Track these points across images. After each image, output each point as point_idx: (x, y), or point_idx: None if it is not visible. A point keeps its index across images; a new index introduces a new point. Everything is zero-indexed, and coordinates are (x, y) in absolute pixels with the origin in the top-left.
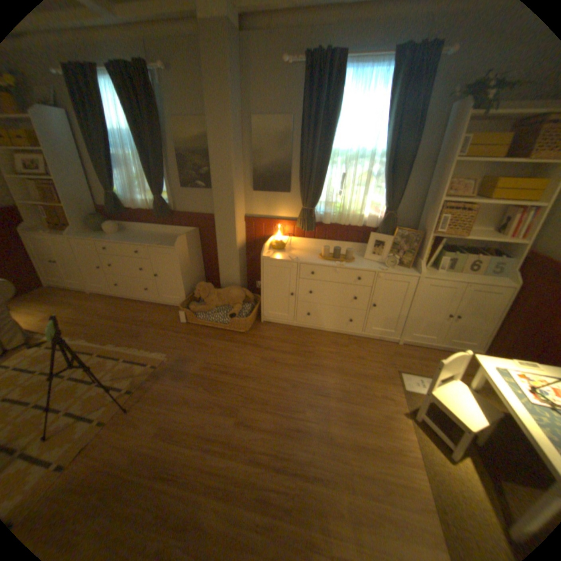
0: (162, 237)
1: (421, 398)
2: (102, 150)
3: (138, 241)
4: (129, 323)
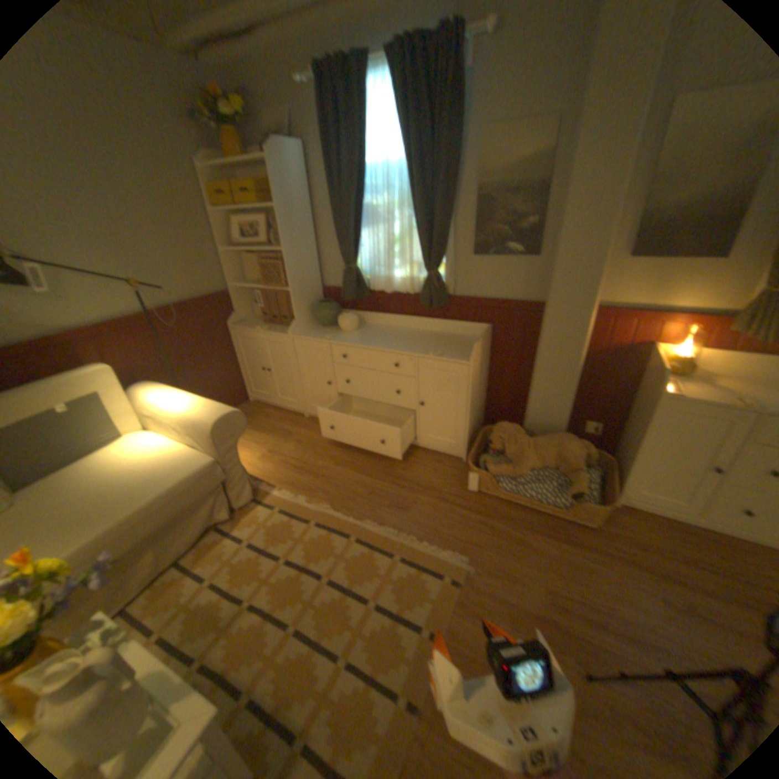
0: (432, 338)
1: None
2: (354, 197)
3: (400, 346)
4: (382, 478)
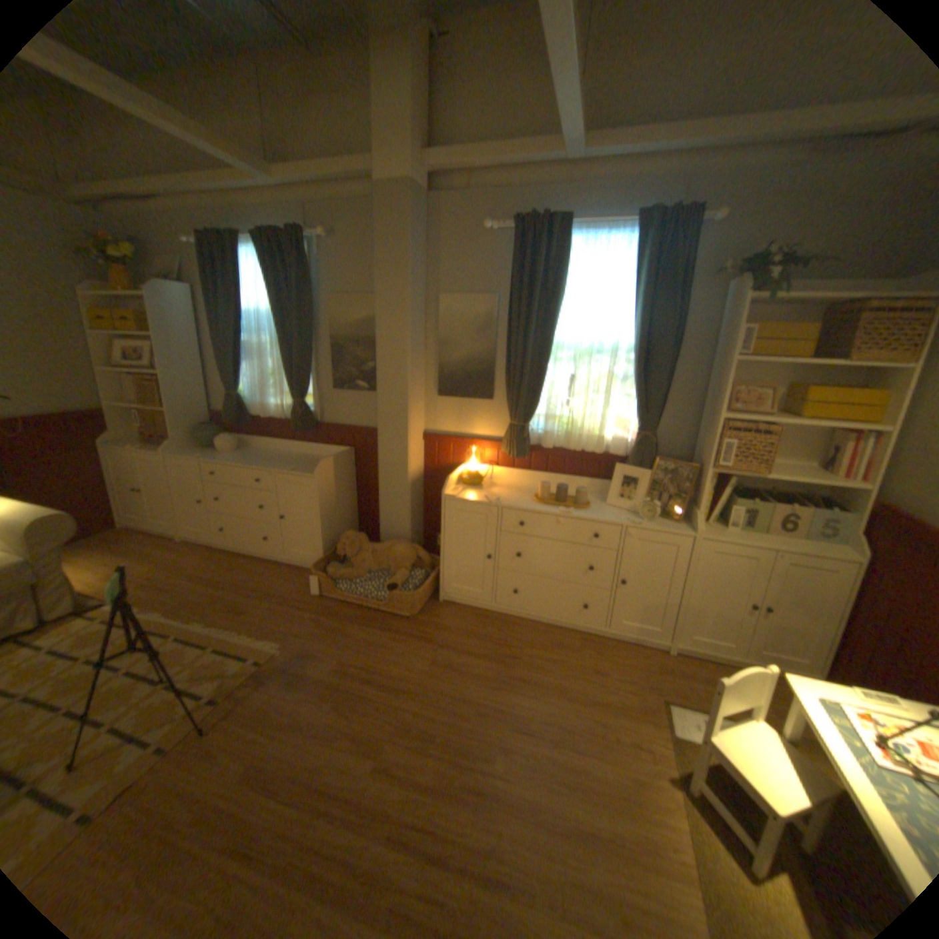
0: (300, 461)
1: (704, 754)
2: (231, 337)
3: (264, 465)
4: (232, 592)
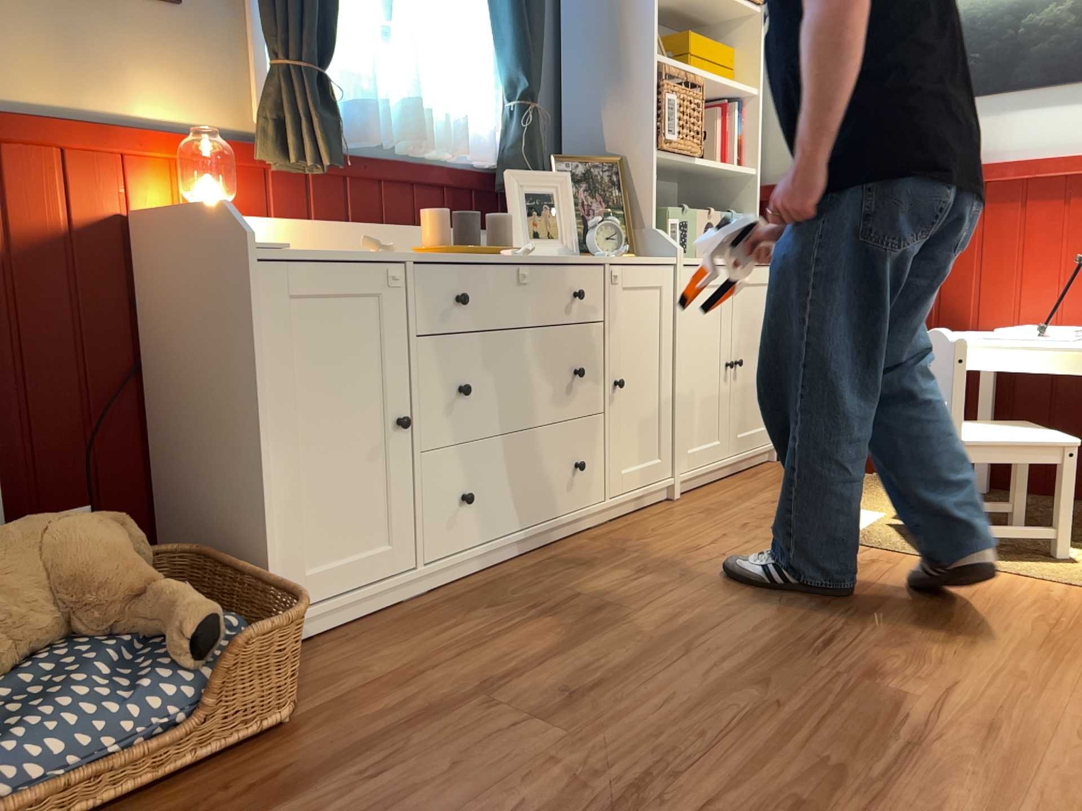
0: None
1: (874, 532)
2: None
3: None
4: None
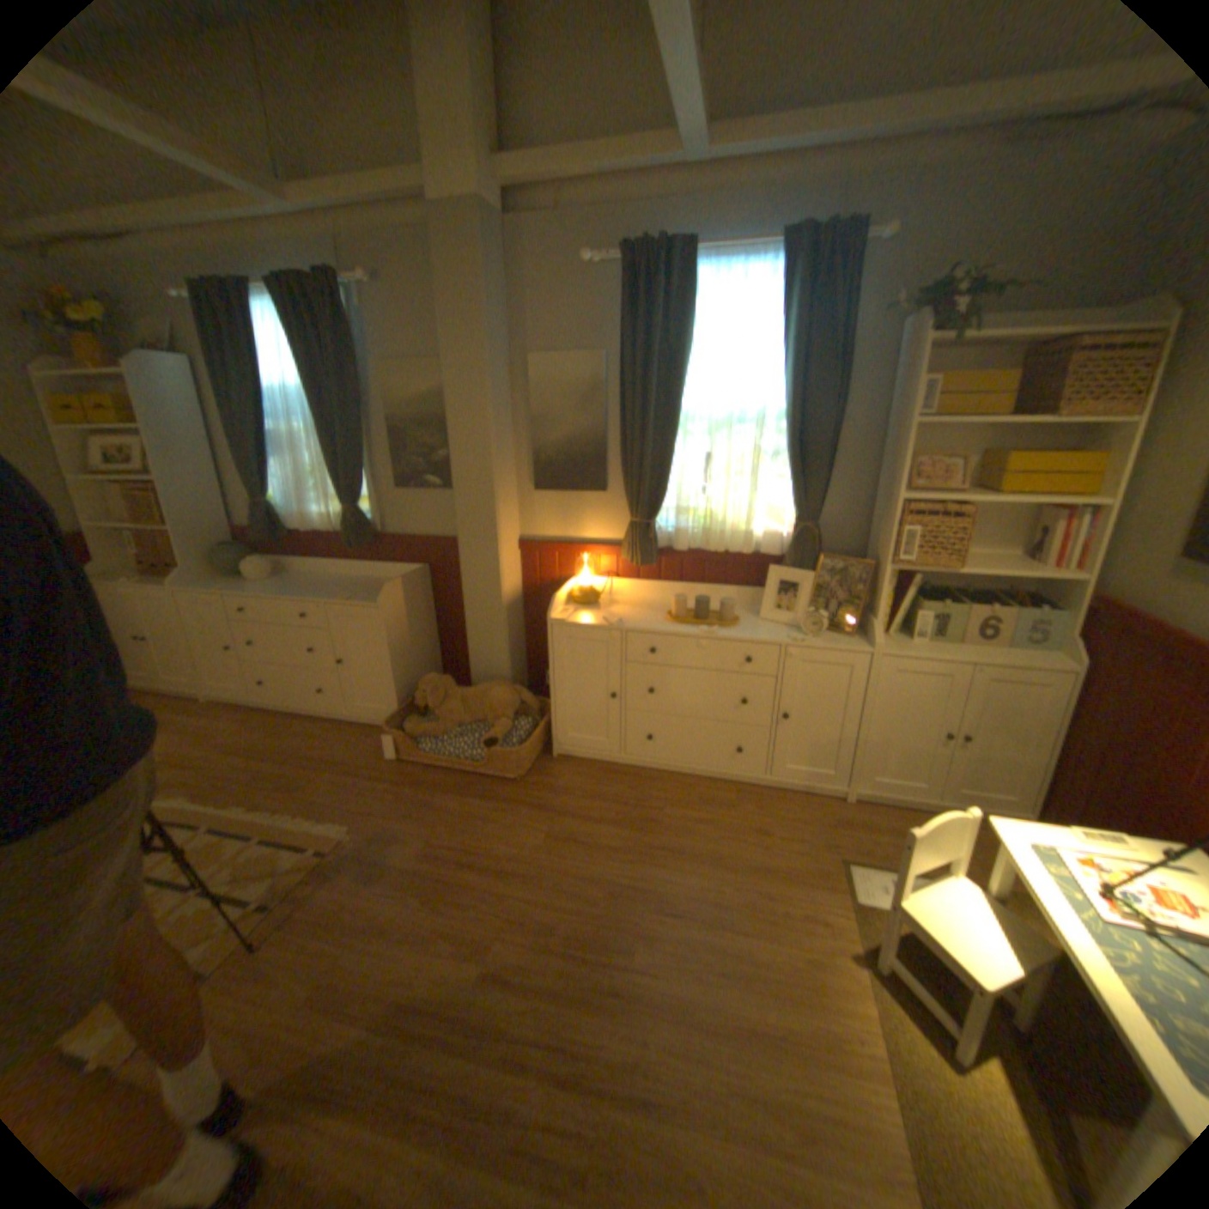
0: (357, 586)
1: (894, 922)
2: (250, 425)
3: (309, 595)
4: (281, 764)
